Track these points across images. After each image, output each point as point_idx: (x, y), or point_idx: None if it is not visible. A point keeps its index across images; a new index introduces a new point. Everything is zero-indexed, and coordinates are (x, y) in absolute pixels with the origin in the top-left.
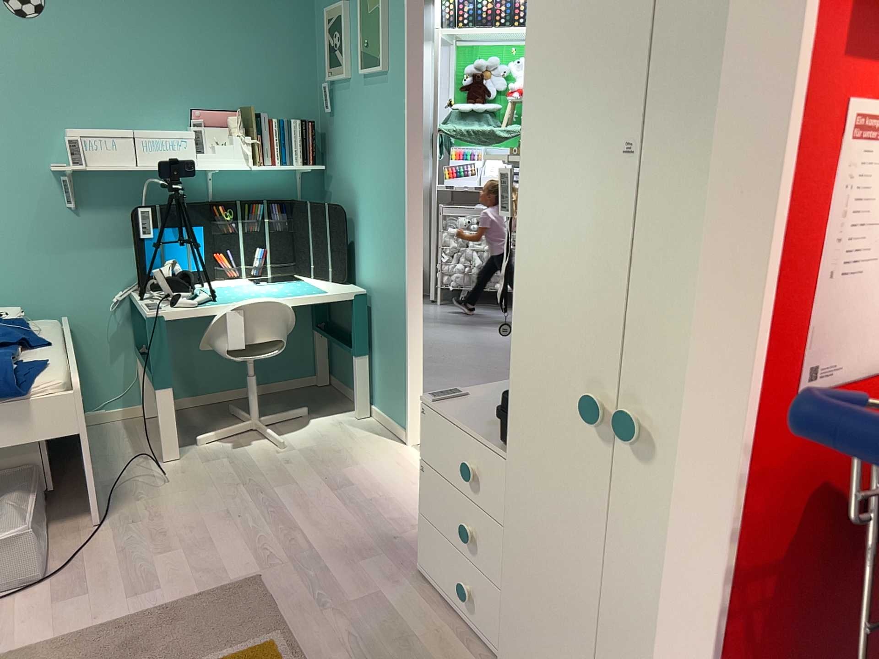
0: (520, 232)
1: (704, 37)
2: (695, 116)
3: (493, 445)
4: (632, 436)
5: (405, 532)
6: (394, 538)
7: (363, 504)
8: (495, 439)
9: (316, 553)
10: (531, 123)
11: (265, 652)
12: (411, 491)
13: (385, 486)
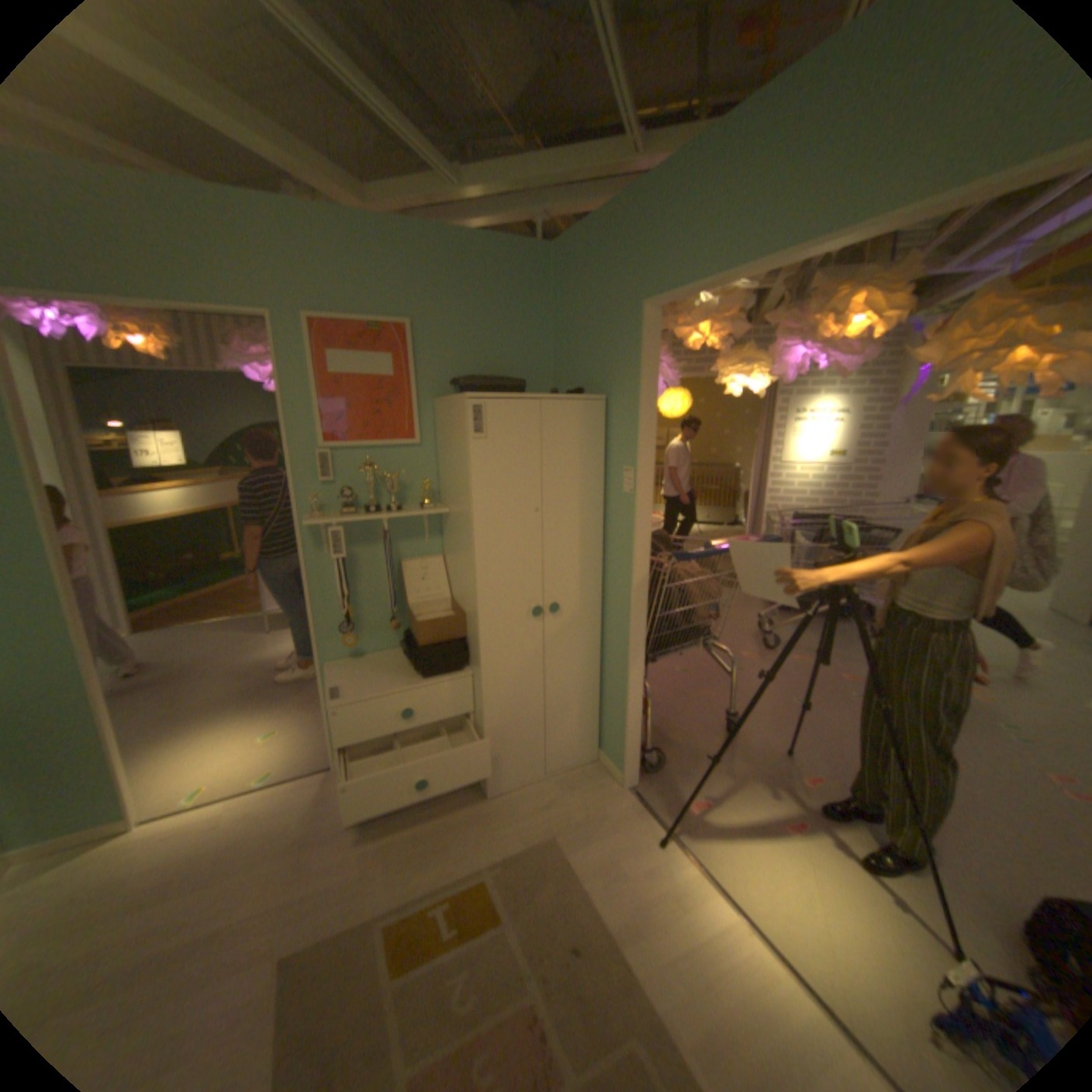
0: (478, 558)
1: (561, 477)
2: (561, 501)
3: (422, 684)
4: (556, 611)
5: (289, 837)
6: (291, 845)
7: (218, 870)
8: (417, 682)
9: (275, 907)
10: (471, 507)
11: (392, 932)
12: (228, 830)
13: (200, 850)
